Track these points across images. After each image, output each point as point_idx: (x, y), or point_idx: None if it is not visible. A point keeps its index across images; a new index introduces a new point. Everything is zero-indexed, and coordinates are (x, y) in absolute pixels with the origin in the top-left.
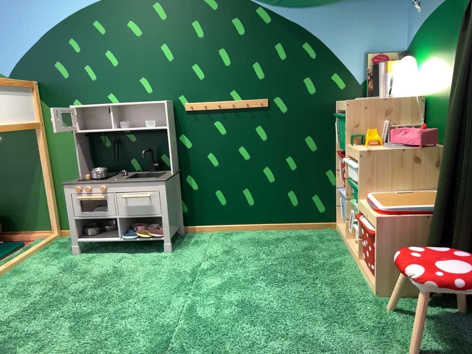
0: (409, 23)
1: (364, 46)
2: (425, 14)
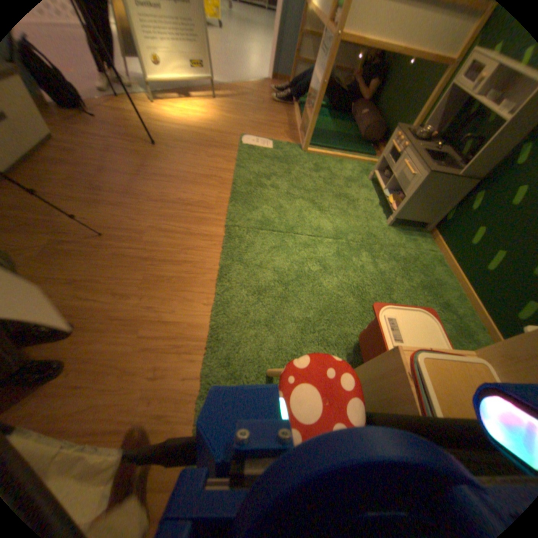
0: None
1: None
2: None
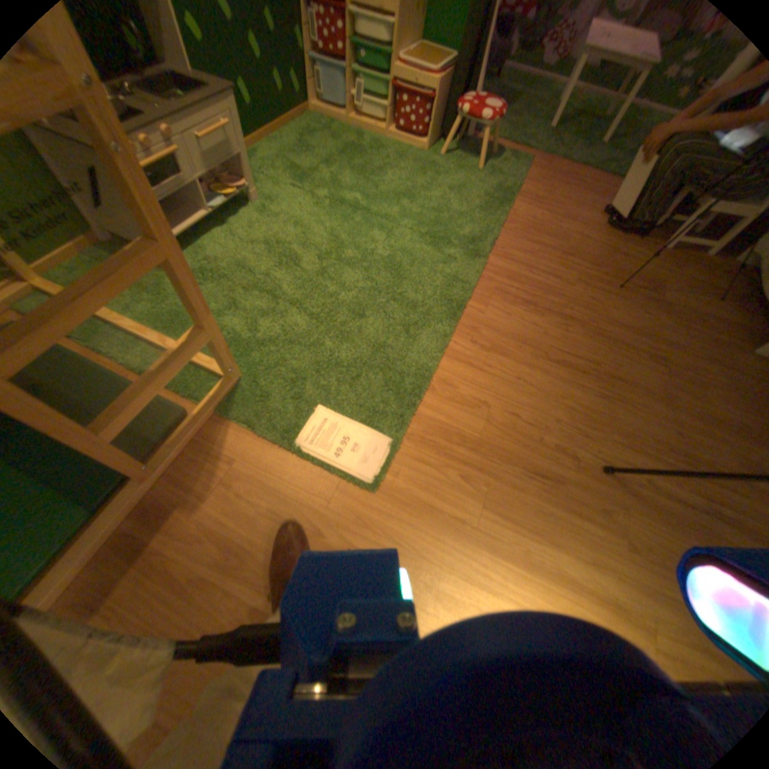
0: None
1: None
2: None
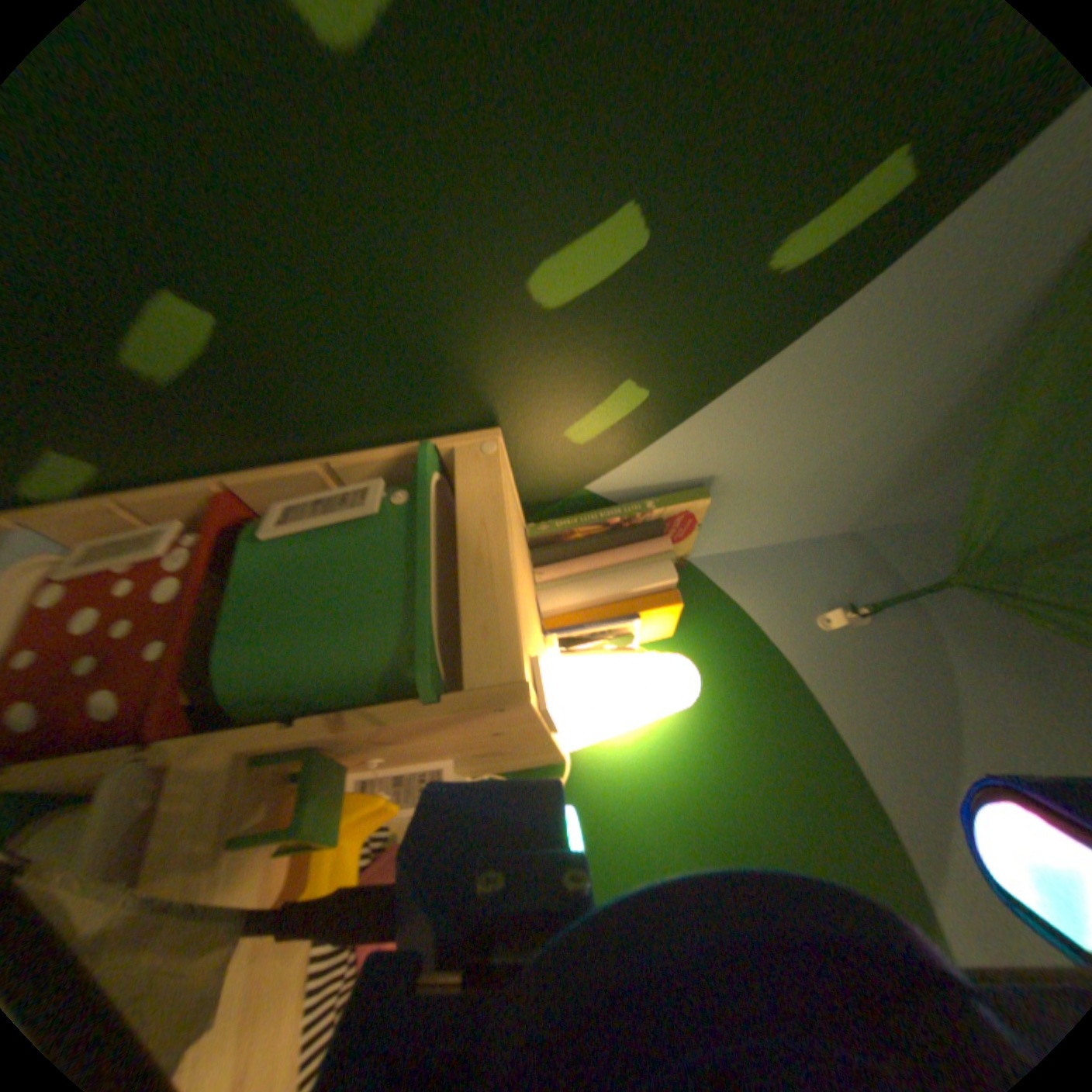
0: (773, 567)
1: (740, 475)
2: (819, 674)
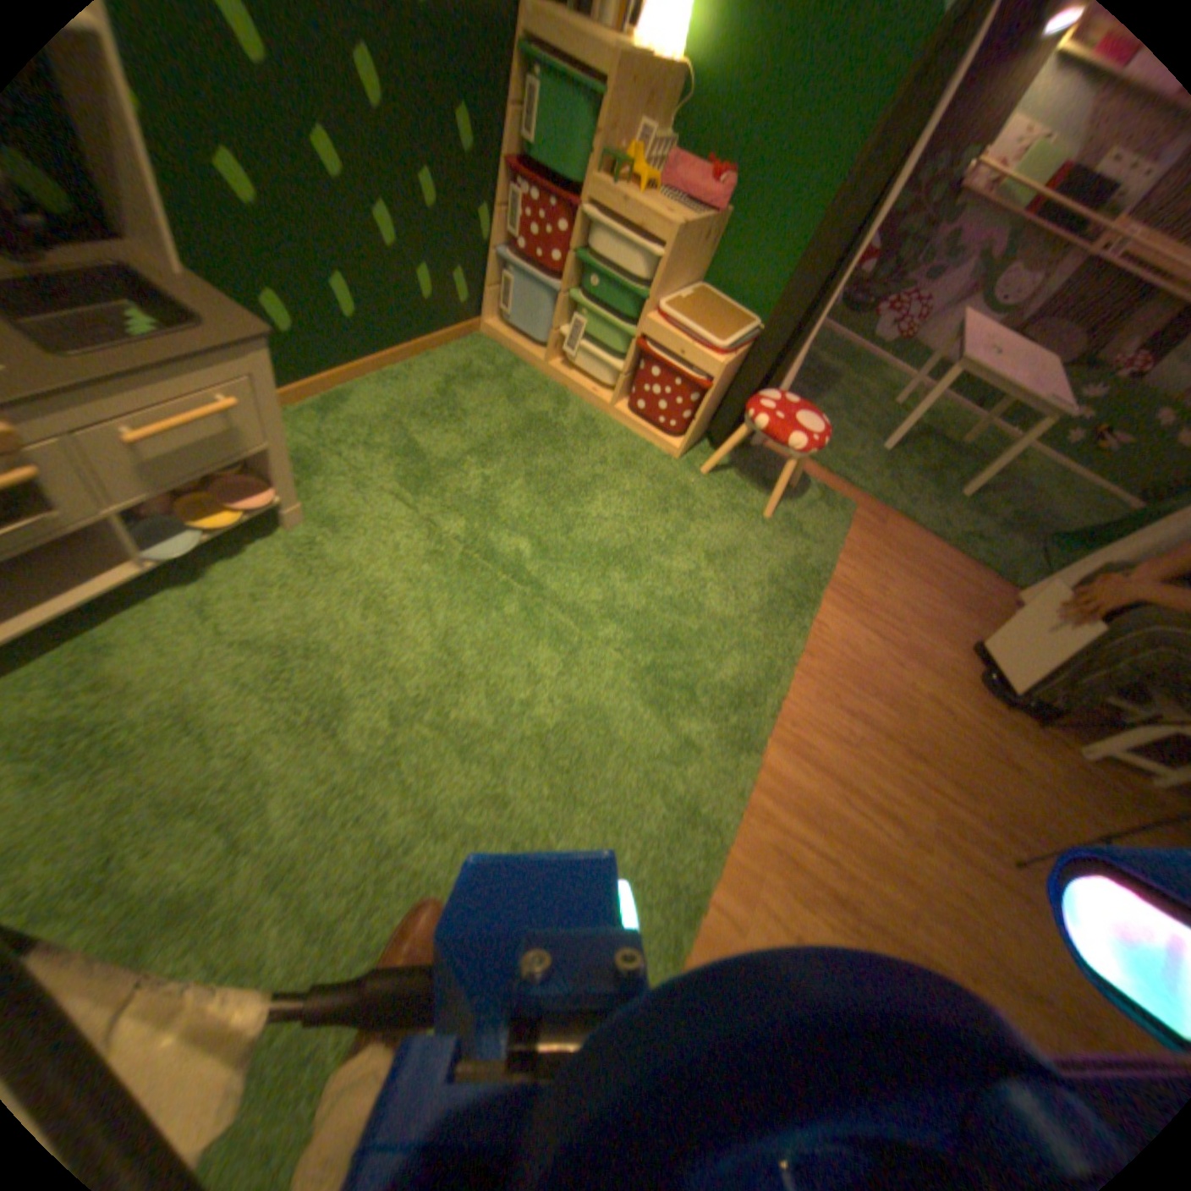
0: None
1: None
2: None
